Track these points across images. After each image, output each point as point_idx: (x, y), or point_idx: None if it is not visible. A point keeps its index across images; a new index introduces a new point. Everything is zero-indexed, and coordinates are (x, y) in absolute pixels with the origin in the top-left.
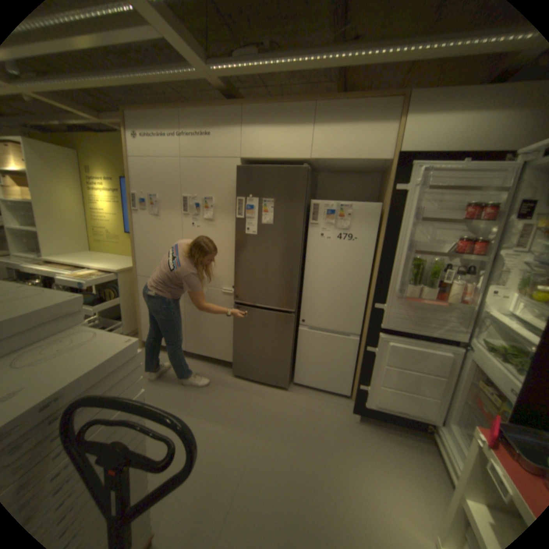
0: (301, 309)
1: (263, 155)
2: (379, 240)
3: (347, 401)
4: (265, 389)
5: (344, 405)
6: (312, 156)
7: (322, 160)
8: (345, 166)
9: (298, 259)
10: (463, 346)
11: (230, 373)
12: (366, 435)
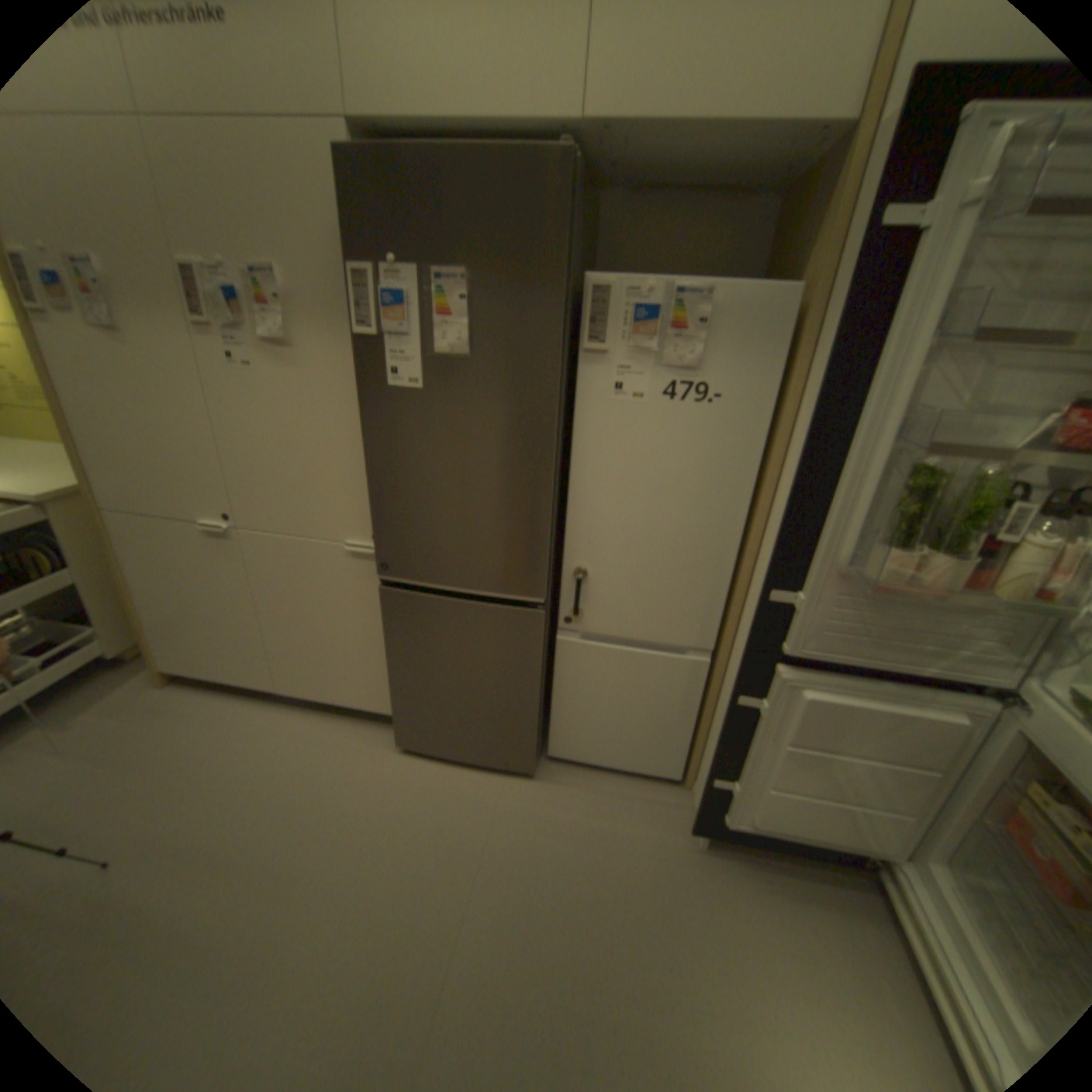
0: (562, 589)
1: (423, 107)
2: (783, 401)
3: (674, 792)
4: (480, 780)
5: (669, 805)
6: (587, 109)
7: (619, 131)
8: (690, 158)
9: (550, 461)
10: (993, 691)
11: (390, 744)
12: (724, 884)
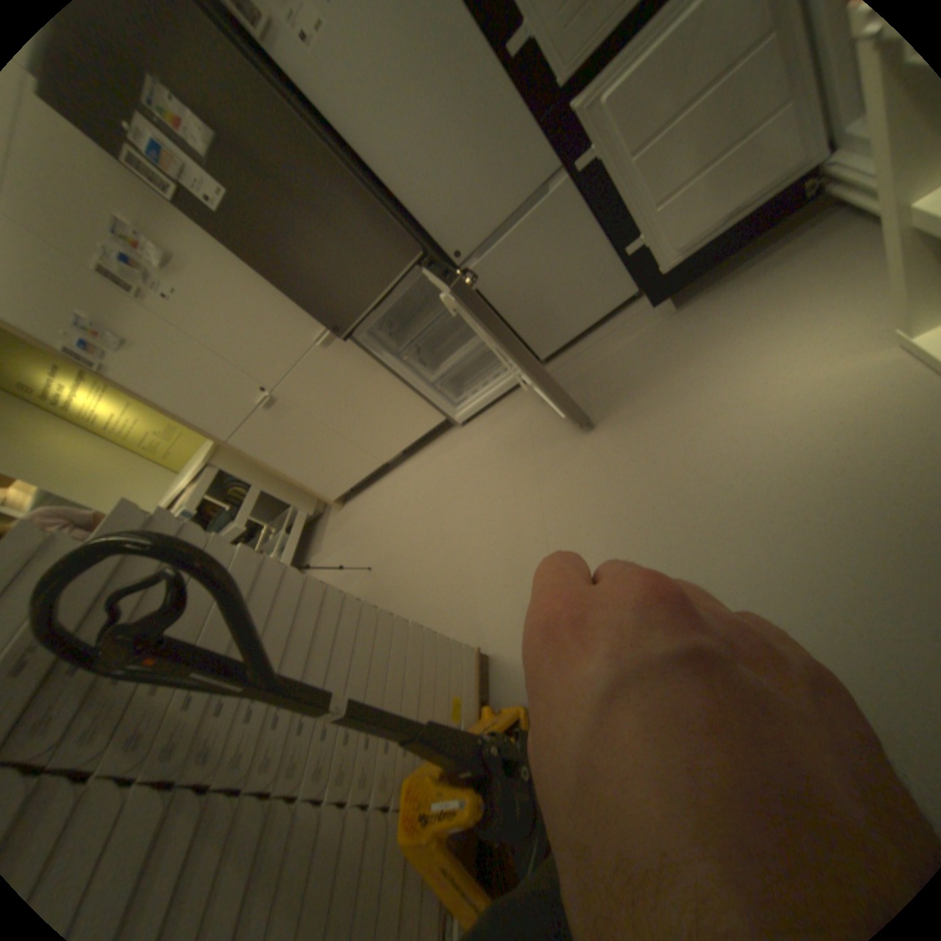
0: (437, 238)
1: None
2: None
3: (641, 299)
4: (512, 405)
5: (640, 309)
6: None
7: None
8: None
9: (322, 148)
10: None
11: (456, 434)
12: (698, 311)
